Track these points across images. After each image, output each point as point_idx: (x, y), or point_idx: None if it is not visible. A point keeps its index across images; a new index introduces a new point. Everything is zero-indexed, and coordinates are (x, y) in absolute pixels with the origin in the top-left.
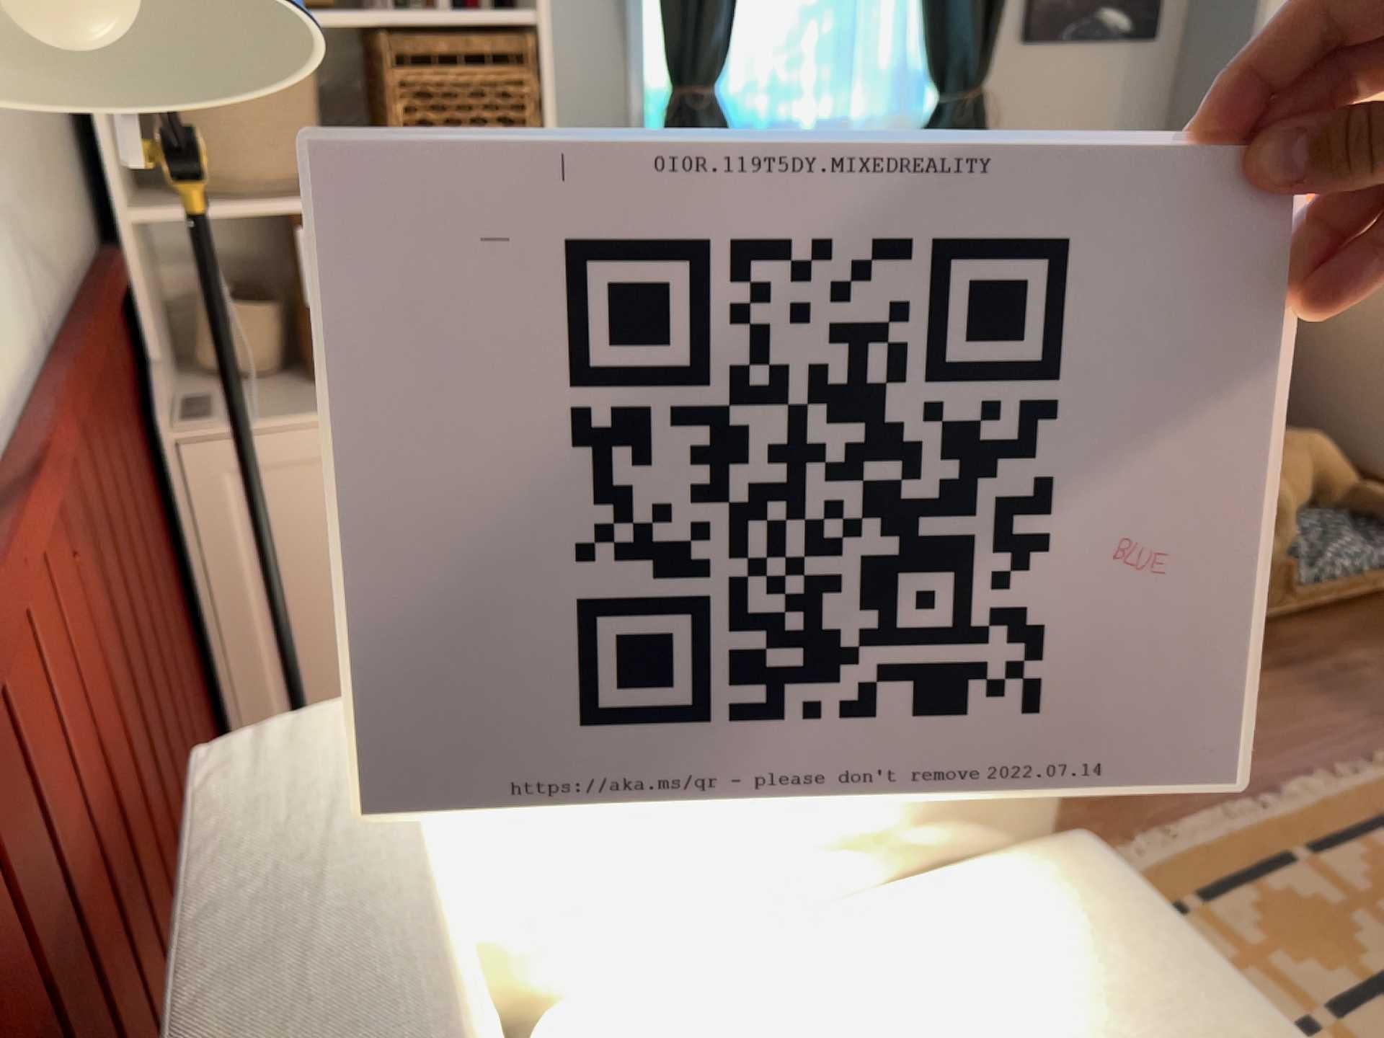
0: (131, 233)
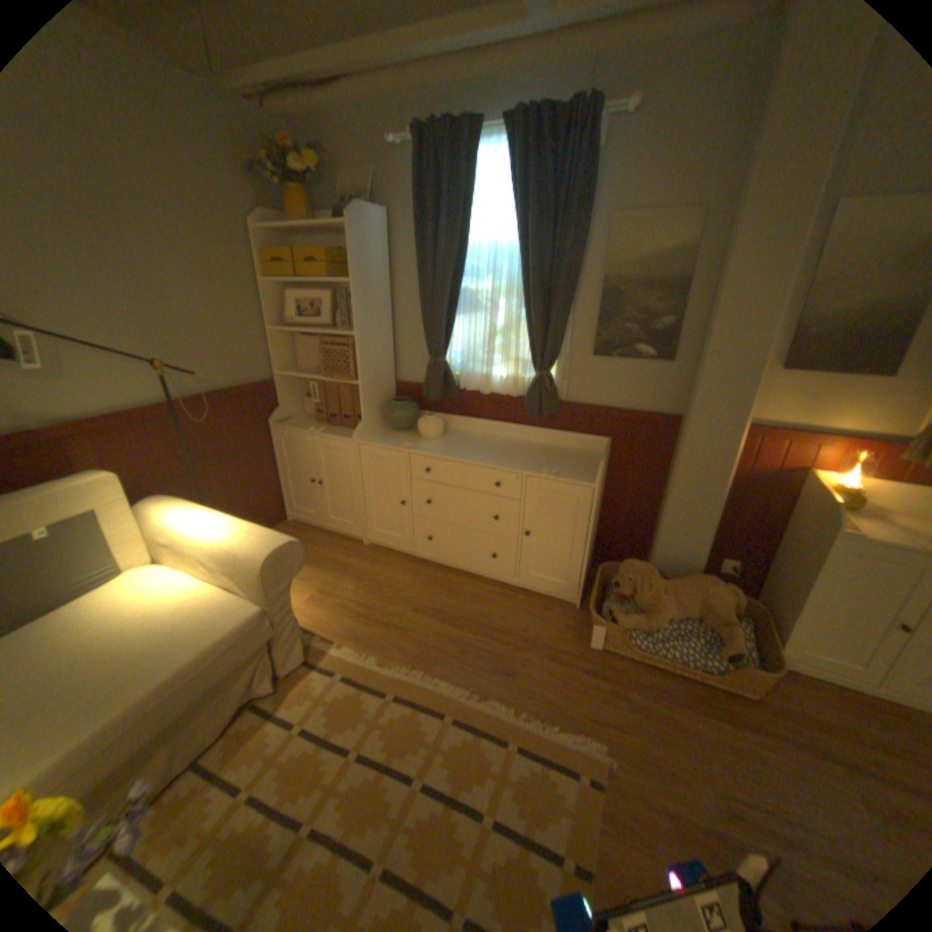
0: (277, 377)
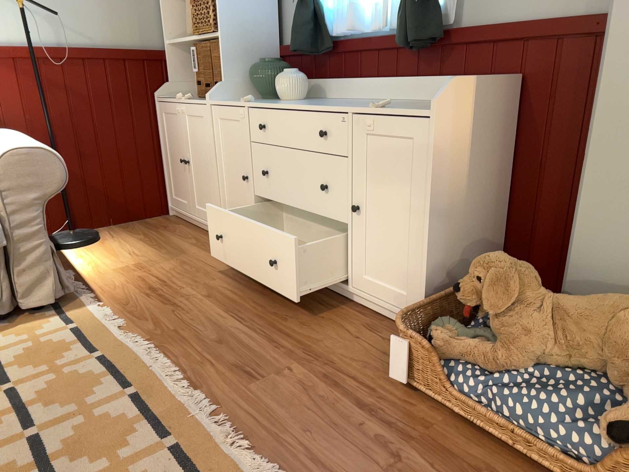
0: (168, 48)
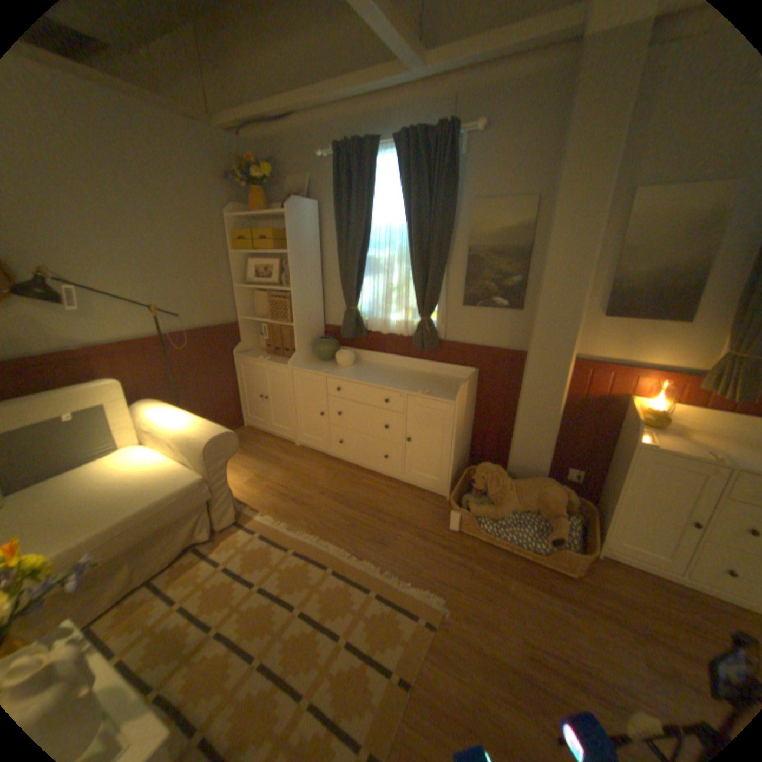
0: (240, 320)
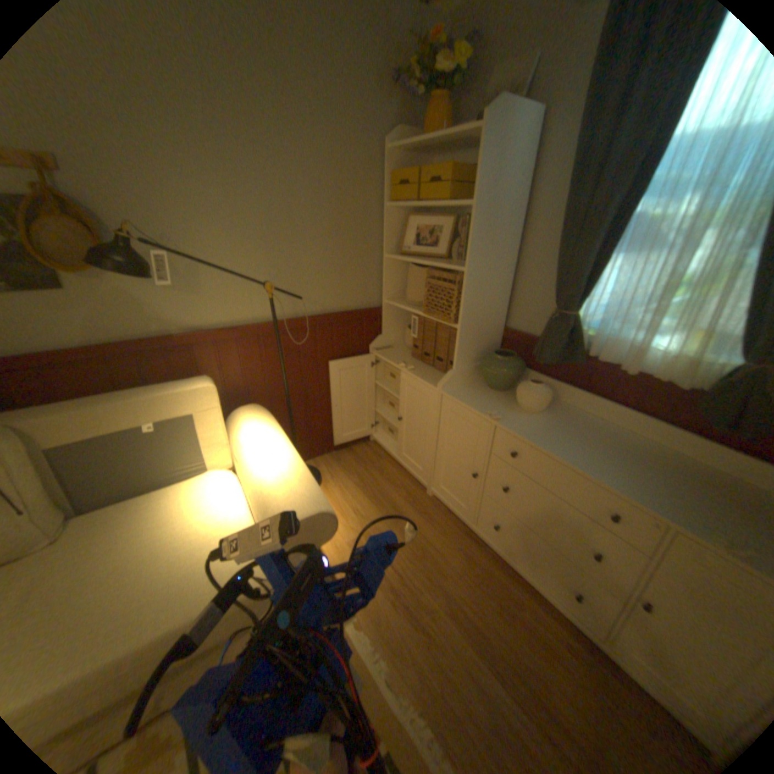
0: (385, 304)
